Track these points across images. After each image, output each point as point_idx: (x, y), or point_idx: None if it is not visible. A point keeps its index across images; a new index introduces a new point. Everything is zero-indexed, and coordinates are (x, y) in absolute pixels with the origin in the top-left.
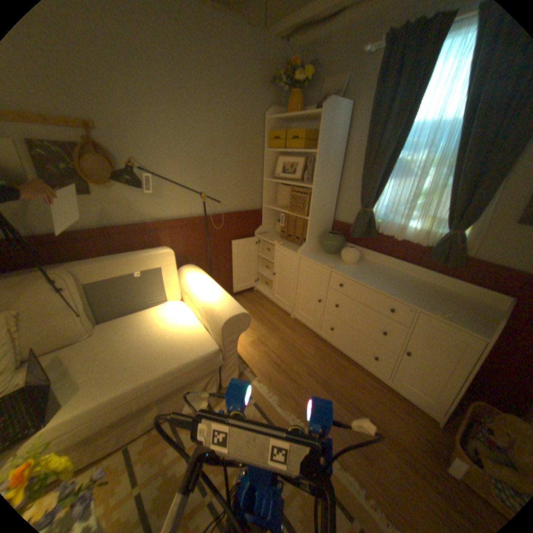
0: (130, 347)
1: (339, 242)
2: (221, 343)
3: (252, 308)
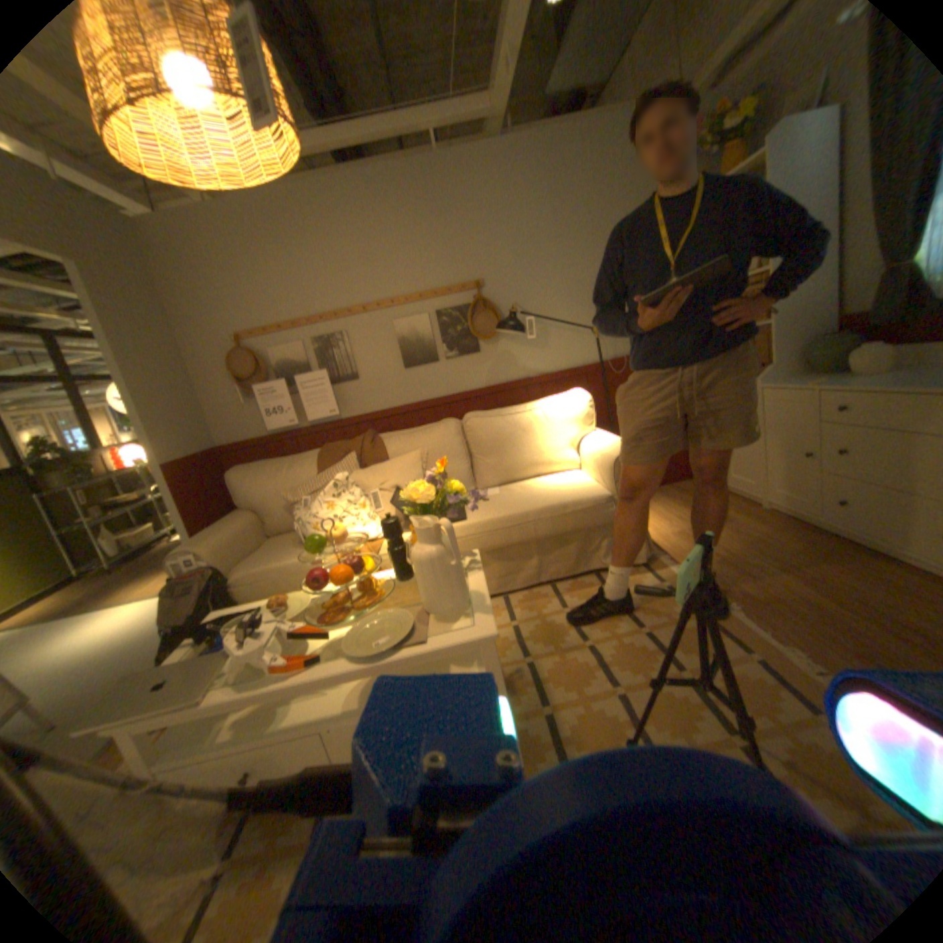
0: (511, 492)
1: (845, 344)
2: (613, 490)
3: (689, 498)
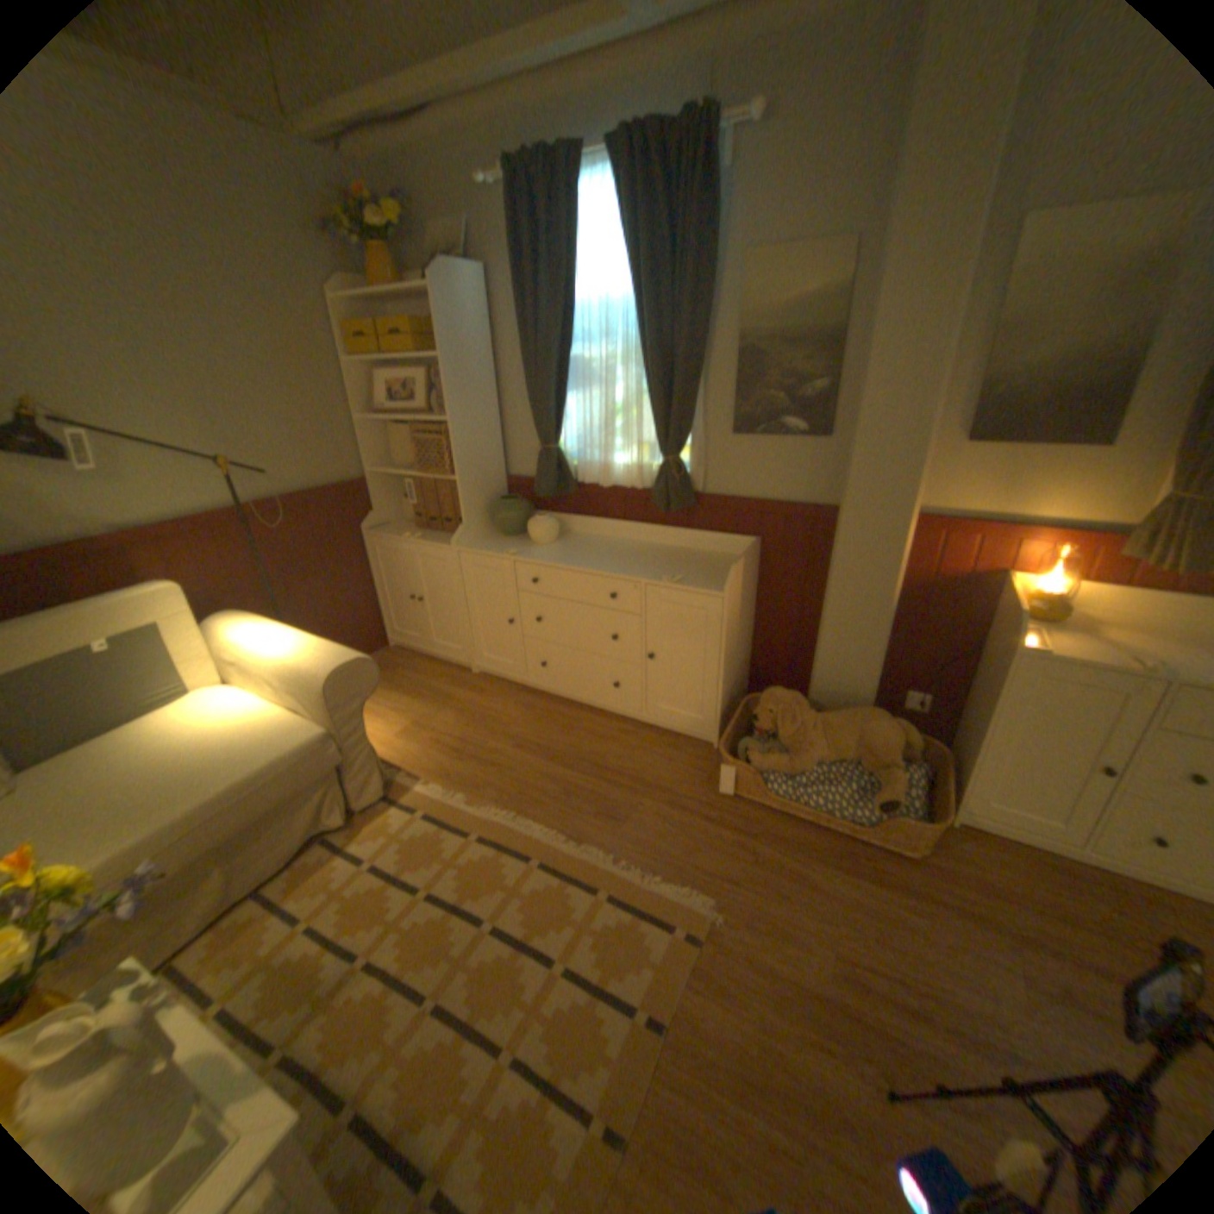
0: (127, 778)
1: (521, 512)
2: (327, 723)
3: (392, 677)
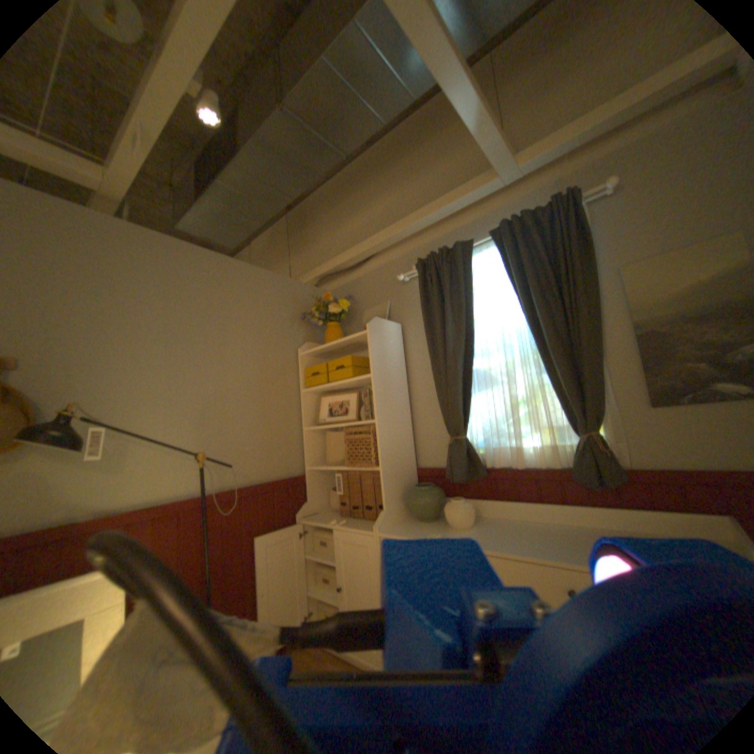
0: None
1: (437, 497)
2: None
3: None
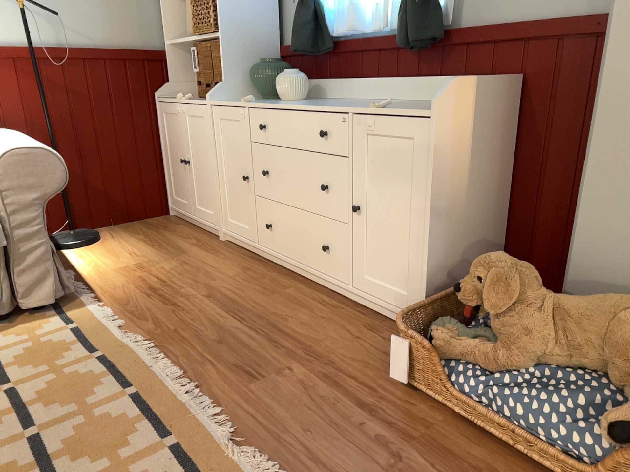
0: None
1: (275, 71)
2: (0, 204)
3: (152, 233)
